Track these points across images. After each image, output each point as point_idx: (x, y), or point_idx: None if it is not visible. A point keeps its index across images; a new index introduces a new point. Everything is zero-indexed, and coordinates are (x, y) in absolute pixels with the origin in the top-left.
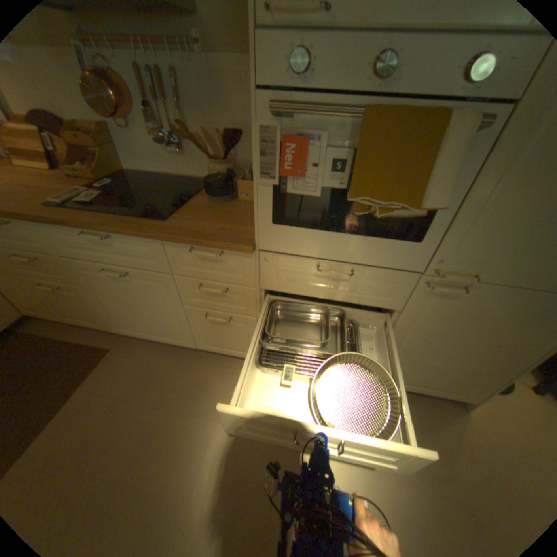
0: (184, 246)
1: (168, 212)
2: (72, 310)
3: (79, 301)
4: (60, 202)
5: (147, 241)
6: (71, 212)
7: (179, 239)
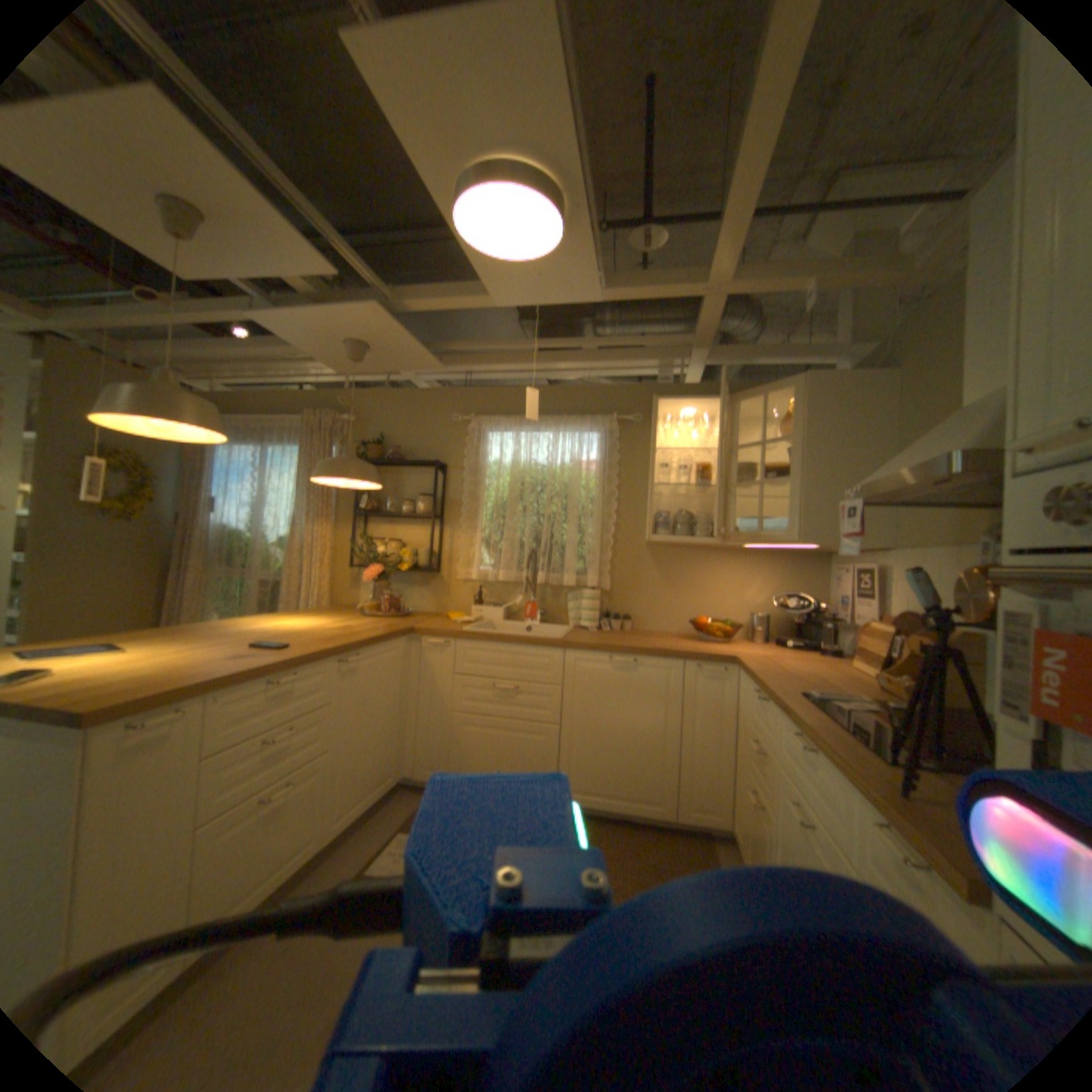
0: (880, 819)
1: (932, 772)
2: (759, 858)
3: (768, 847)
4: (820, 699)
5: (845, 783)
6: (810, 710)
7: (868, 793)
